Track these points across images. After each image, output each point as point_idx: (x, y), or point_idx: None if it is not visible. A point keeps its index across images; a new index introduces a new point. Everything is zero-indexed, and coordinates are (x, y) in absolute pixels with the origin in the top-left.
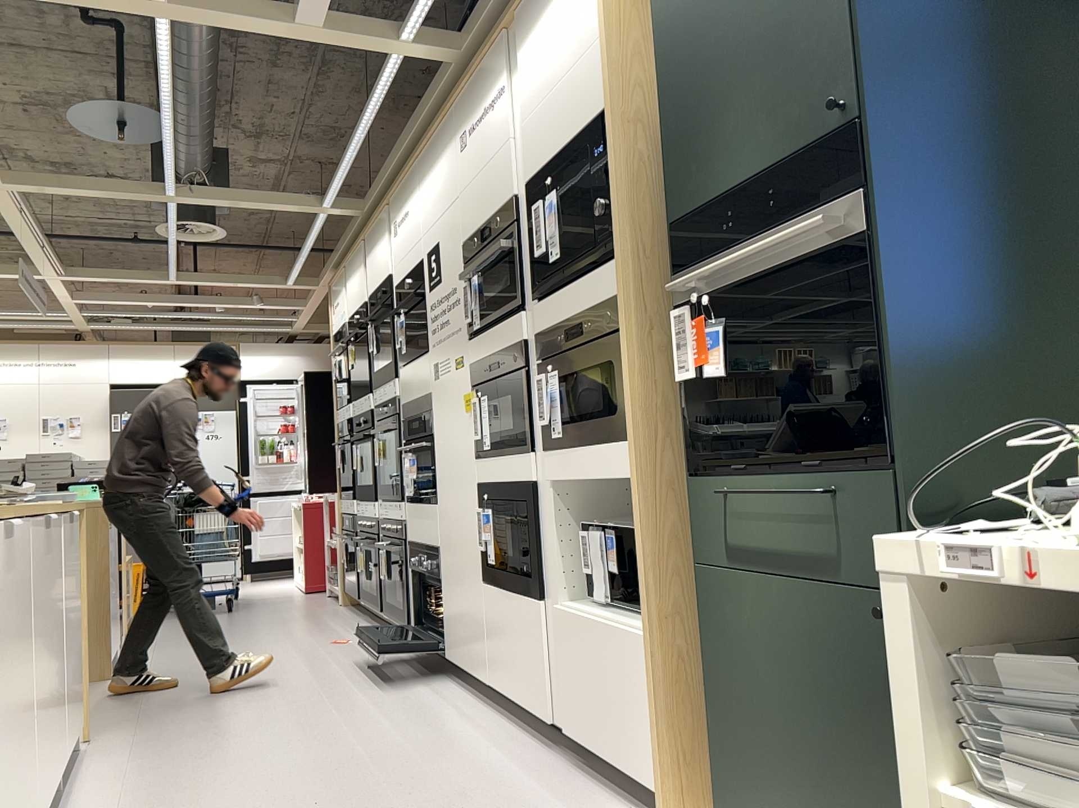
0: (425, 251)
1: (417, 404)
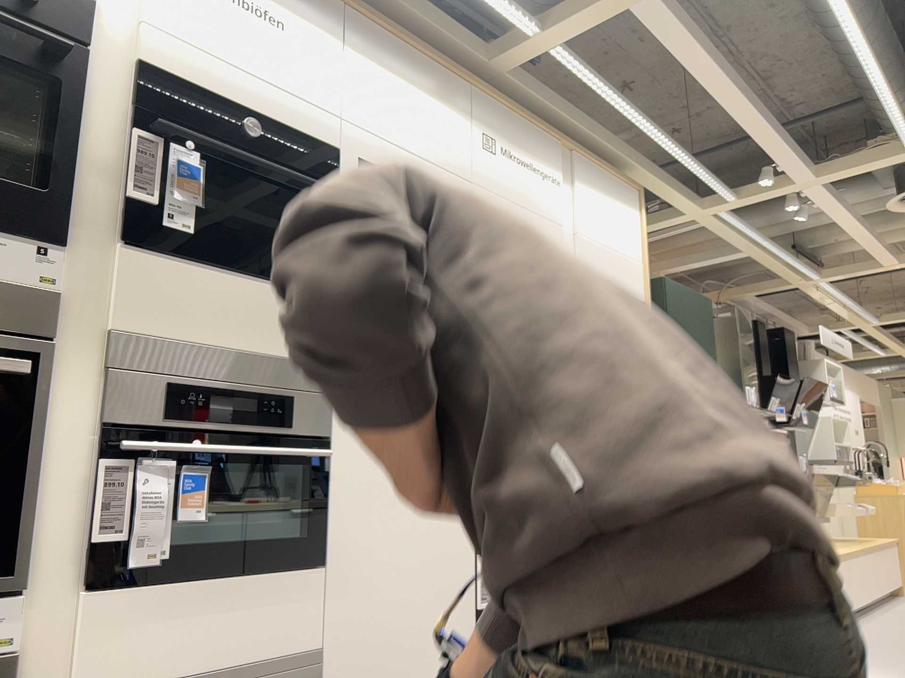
0: (354, 150)
1: (254, 364)
